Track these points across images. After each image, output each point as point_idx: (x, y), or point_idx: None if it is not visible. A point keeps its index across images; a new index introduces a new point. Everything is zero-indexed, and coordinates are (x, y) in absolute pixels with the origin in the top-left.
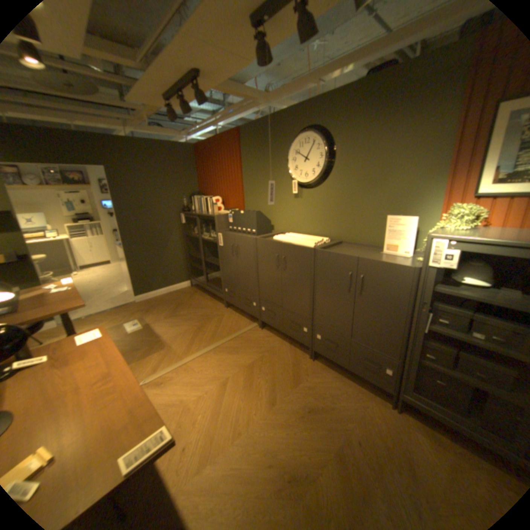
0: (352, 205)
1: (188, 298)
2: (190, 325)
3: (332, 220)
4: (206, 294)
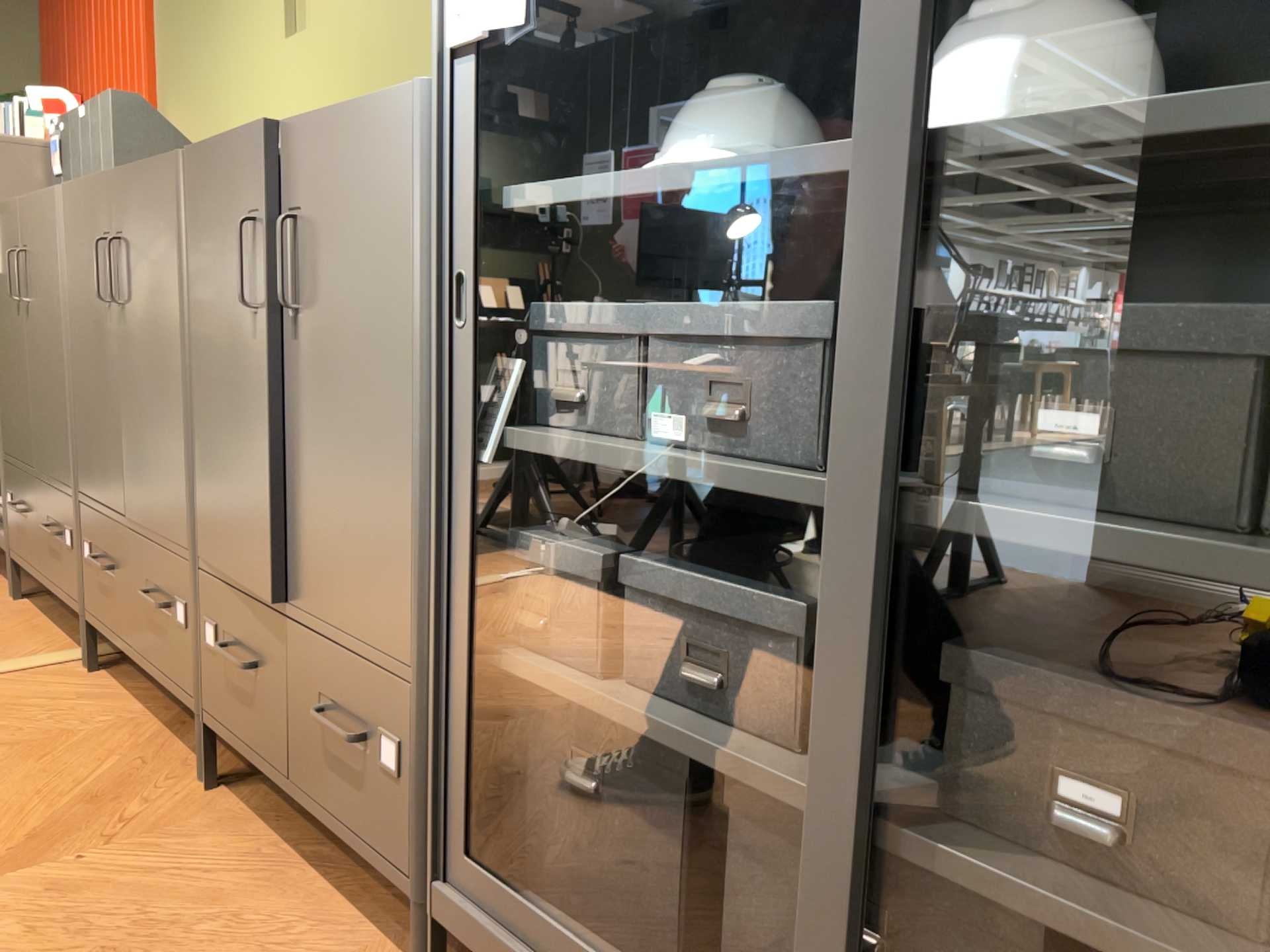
0: None
1: None
2: None
3: None
4: None
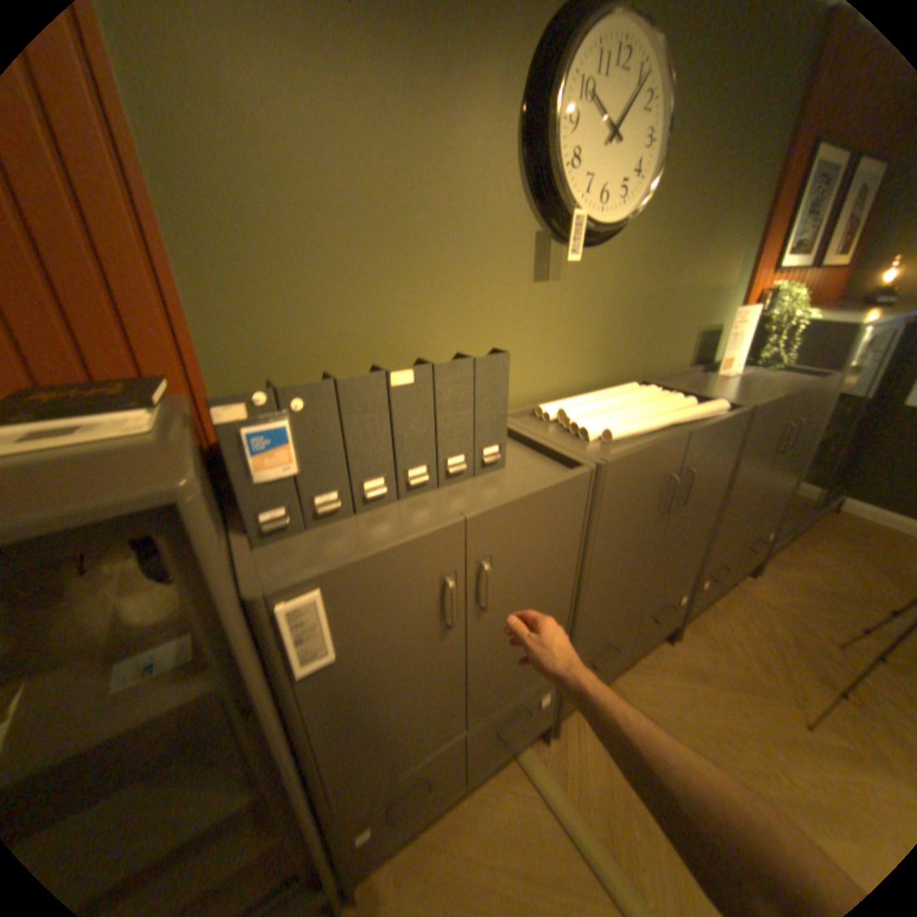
0: (664, 294)
1: None
2: None
3: (625, 337)
4: None
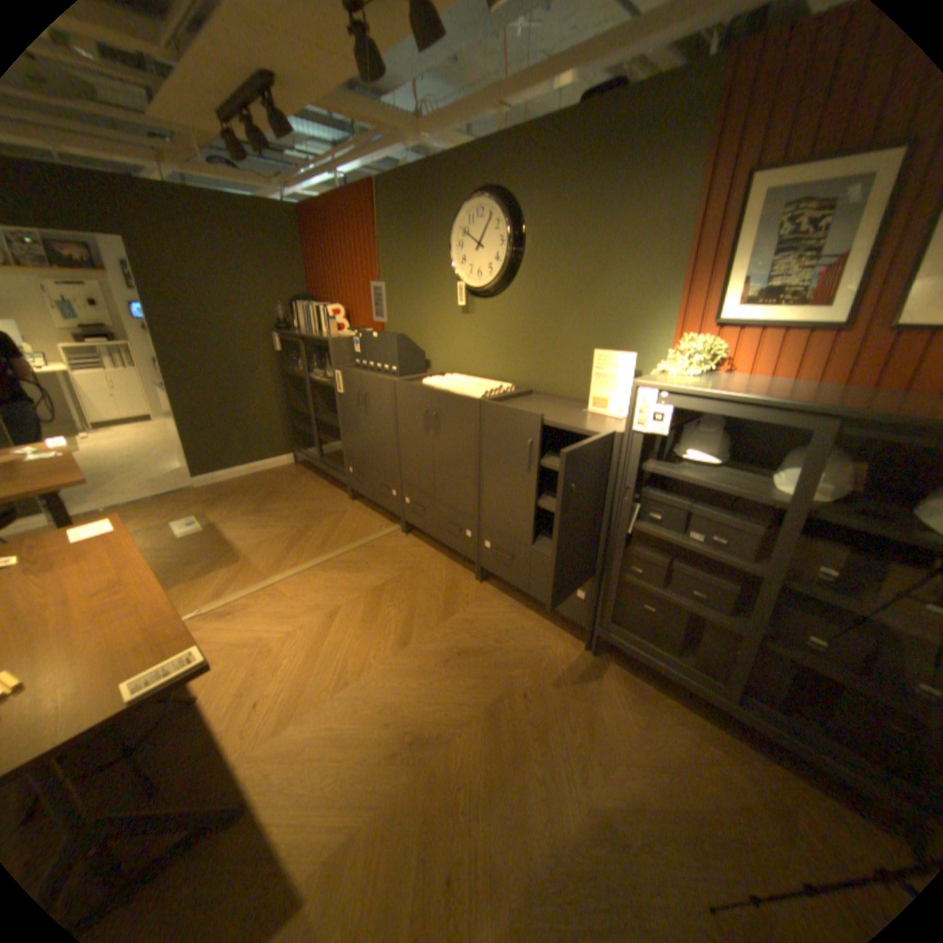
0: (550, 331)
1: (289, 484)
2: (287, 526)
3: (520, 355)
4: (321, 478)
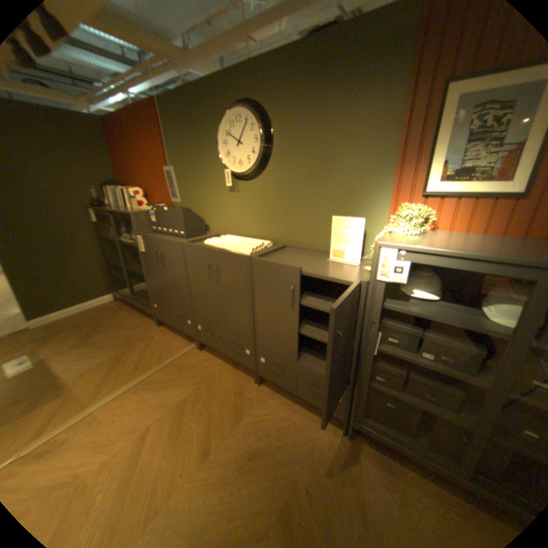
0: (295, 203)
1: (109, 318)
2: (105, 355)
3: (274, 220)
4: (133, 310)
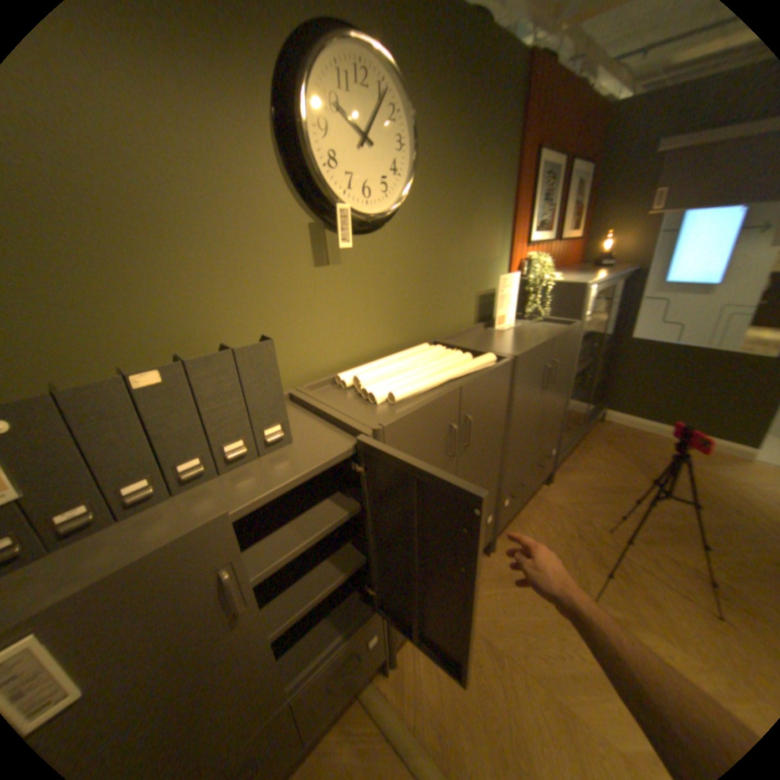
0: (440, 268)
1: None
2: None
3: (412, 306)
4: None
